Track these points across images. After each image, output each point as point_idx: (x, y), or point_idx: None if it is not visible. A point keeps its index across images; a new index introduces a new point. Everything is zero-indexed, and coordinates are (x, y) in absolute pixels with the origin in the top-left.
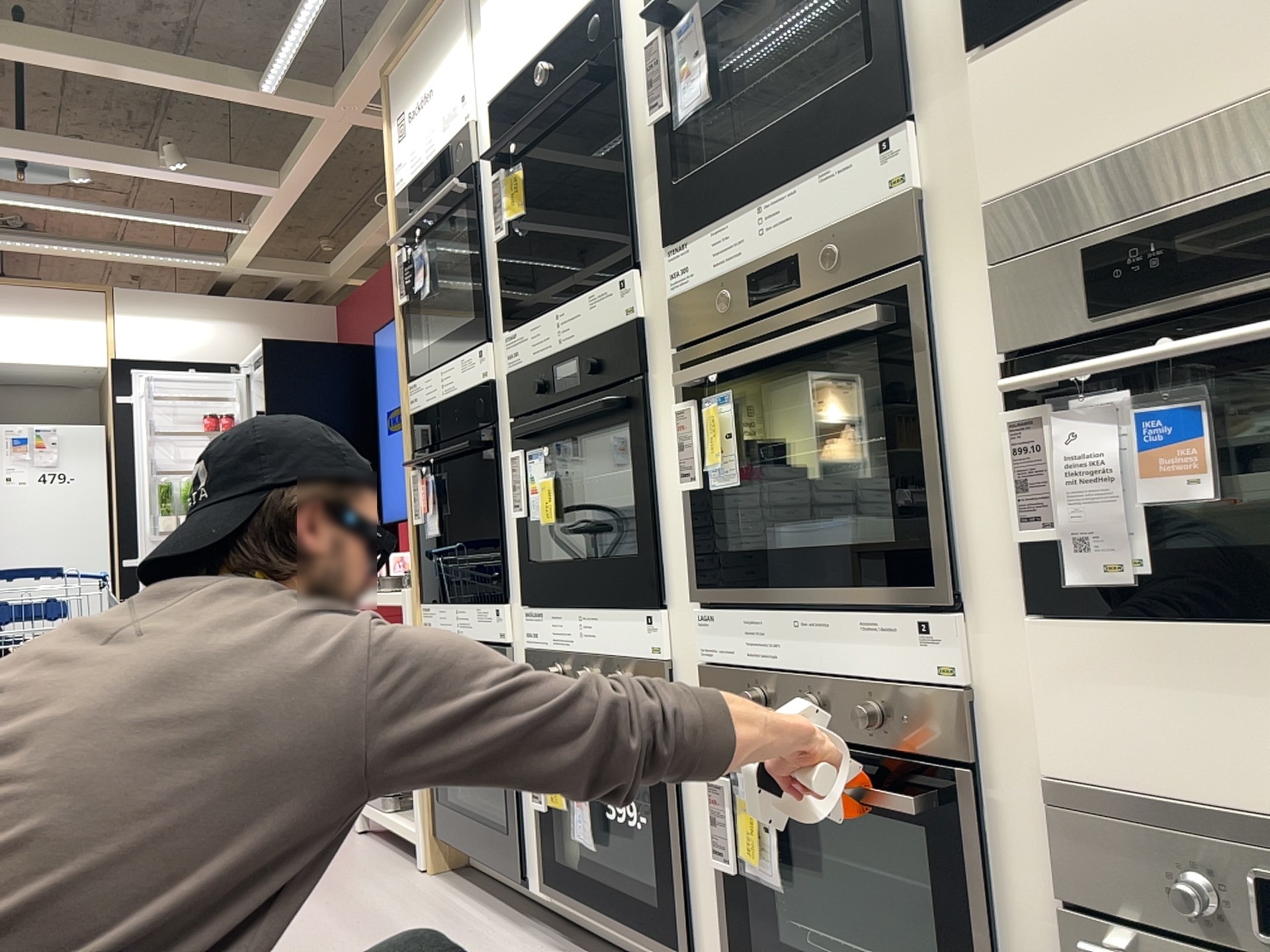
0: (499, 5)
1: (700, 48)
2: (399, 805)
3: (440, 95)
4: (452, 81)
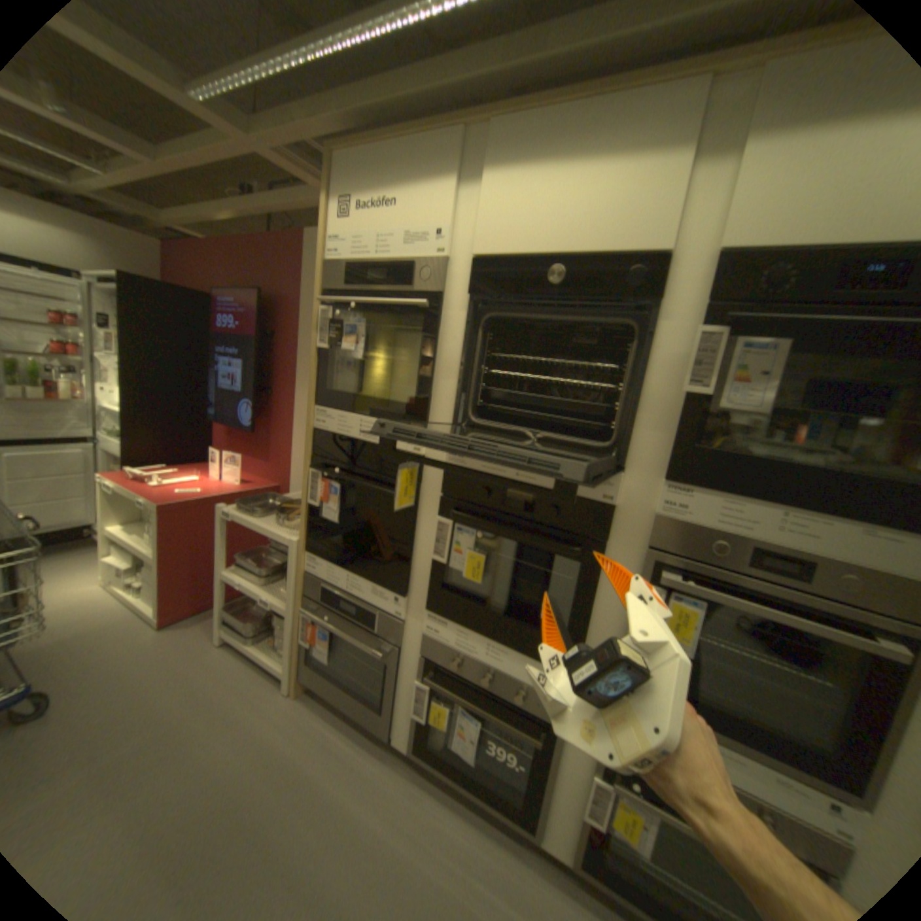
0: (513, 180)
1: (780, 372)
2: (254, 641)
3: (407, 210)
4: (427, 207)
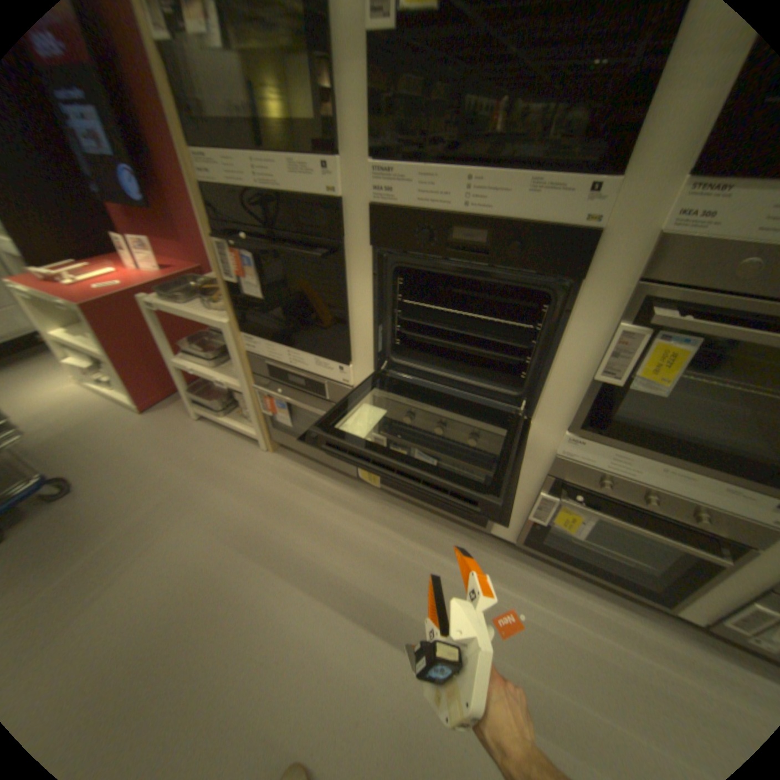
0: None
1: None
2: (226, 412)
3: None
4: None
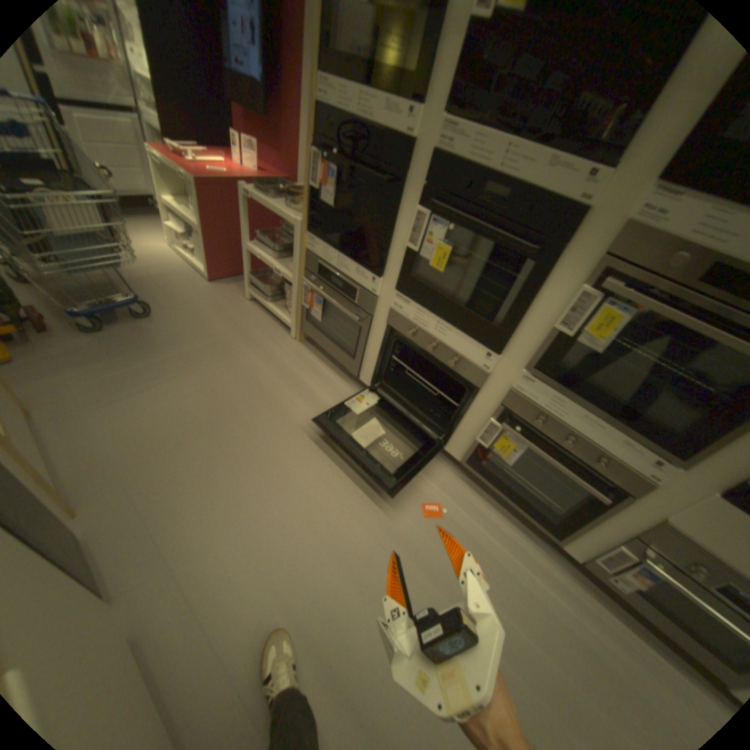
0: None
1: None
2: (273, 301)
3: None
4: None
